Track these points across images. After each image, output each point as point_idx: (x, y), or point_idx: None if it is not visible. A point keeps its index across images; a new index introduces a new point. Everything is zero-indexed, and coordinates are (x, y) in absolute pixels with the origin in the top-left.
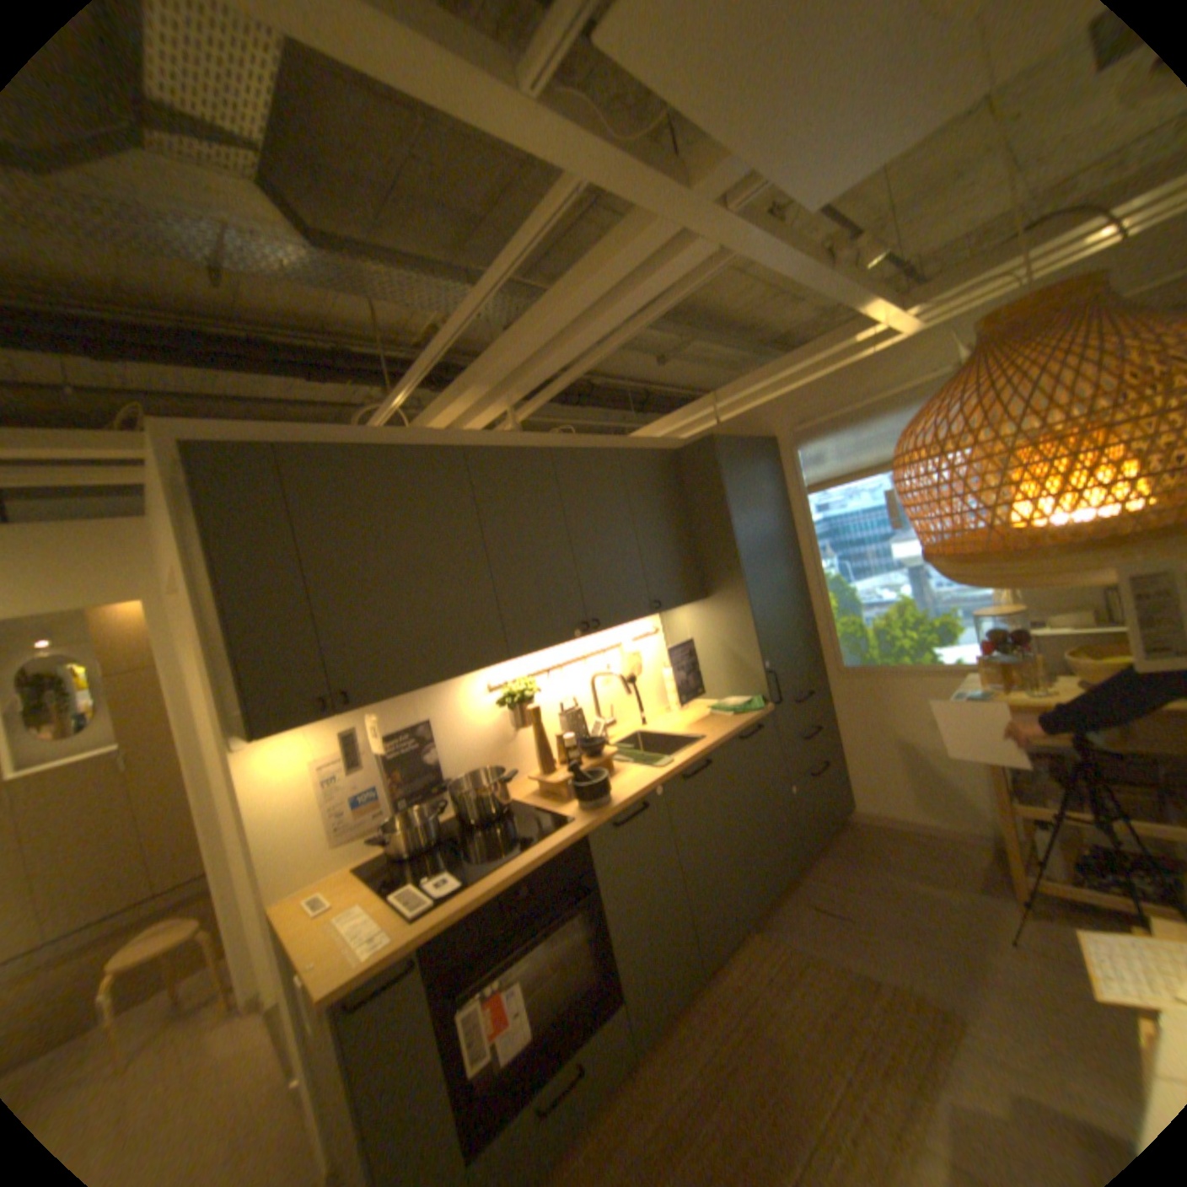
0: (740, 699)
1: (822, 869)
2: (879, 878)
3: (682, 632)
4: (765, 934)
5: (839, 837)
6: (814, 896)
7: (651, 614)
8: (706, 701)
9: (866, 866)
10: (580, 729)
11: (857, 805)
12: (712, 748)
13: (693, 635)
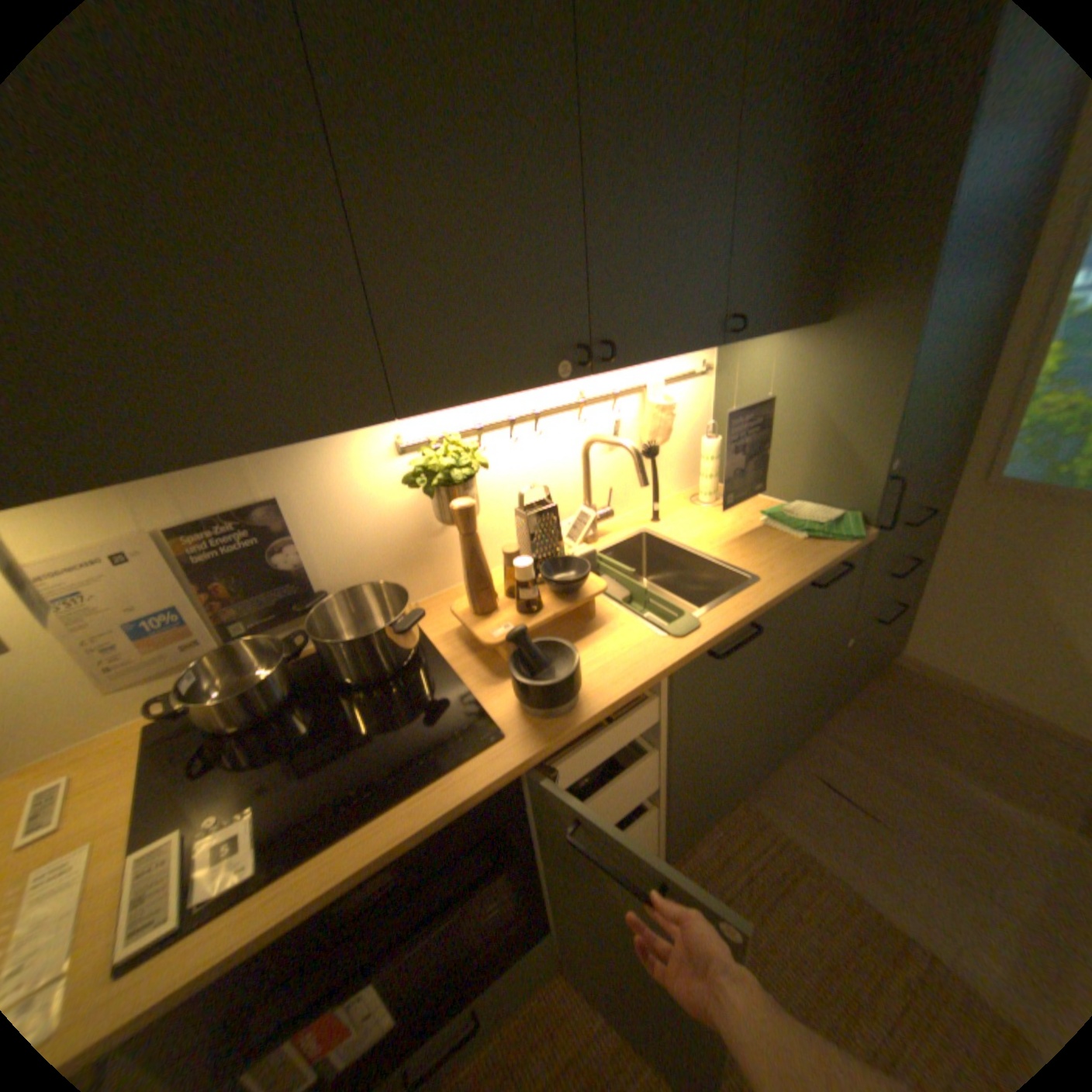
0: (822, 508)
1: (842, 722)
2: (924, 760)
3: (754, 377)
4: (753, 799)
5: (872, 680)
6: (827, 760)
7: (721, 340)
8: (758, 494)
9: (906, 735)
10: (551, 537)
11: (910, 648)
12: (771, 604)
13: (772, 386)
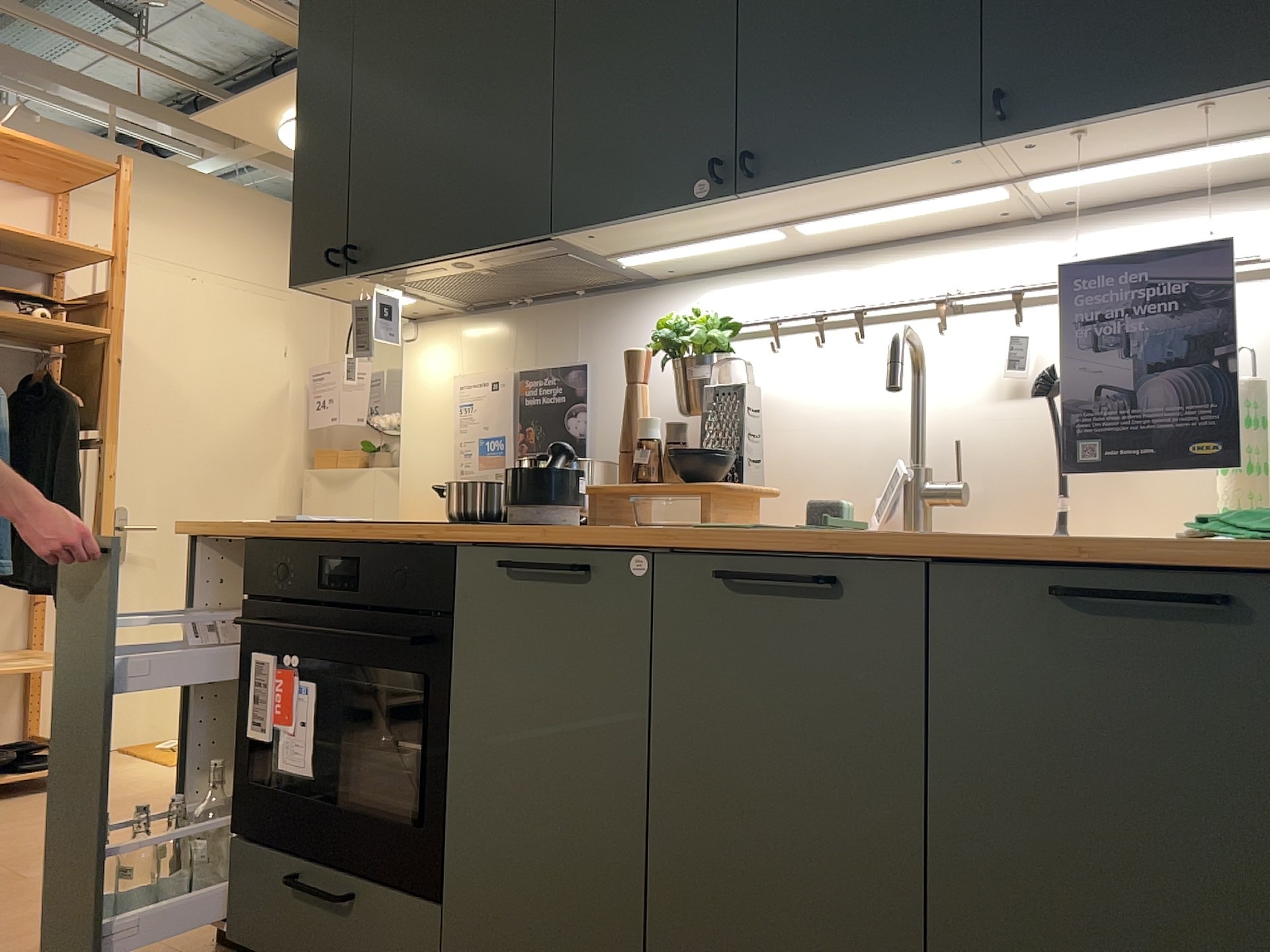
0: None
1: None
2: None
3: None
4: None
5: None
6: None
7: (1045, 147)
8: None
9: None
10: (741, 433)
11: None
12: (871, 548)
13: None
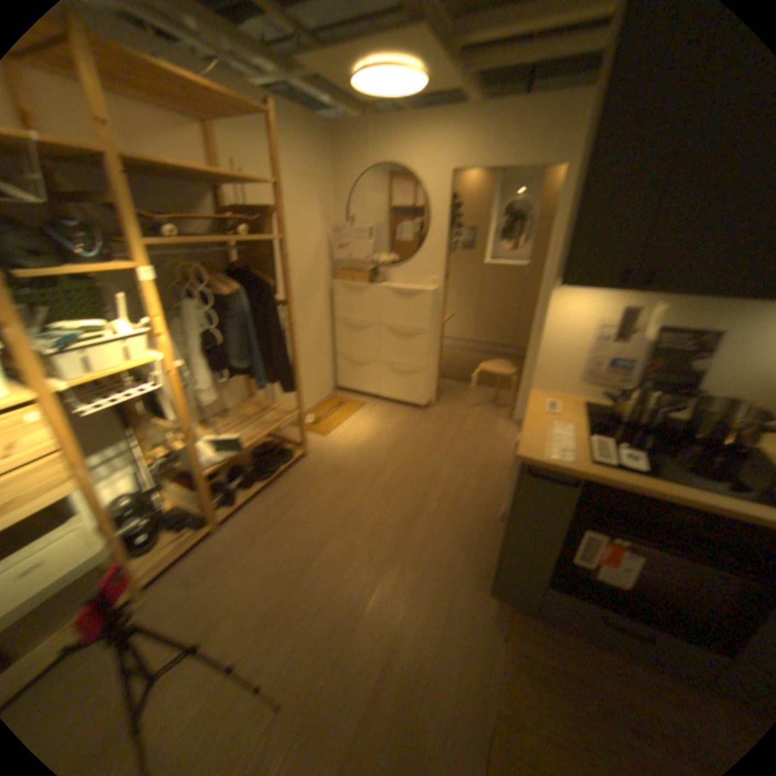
0: None
1: None
2: None
3: None
4: None
5: None
6: None
7: None
8: None
9: None
10: None
11: None
12: None
13: None
